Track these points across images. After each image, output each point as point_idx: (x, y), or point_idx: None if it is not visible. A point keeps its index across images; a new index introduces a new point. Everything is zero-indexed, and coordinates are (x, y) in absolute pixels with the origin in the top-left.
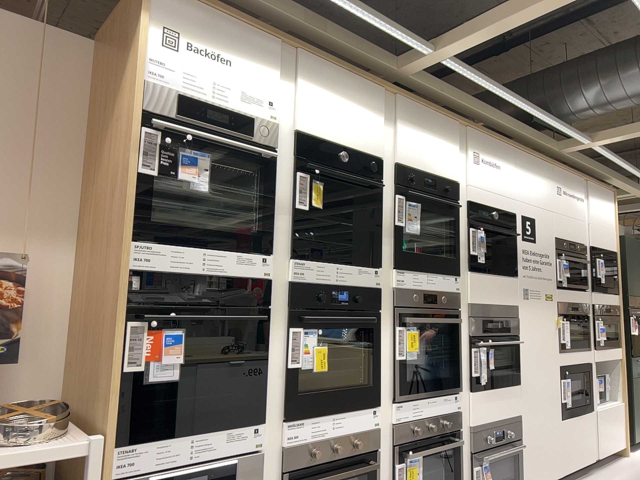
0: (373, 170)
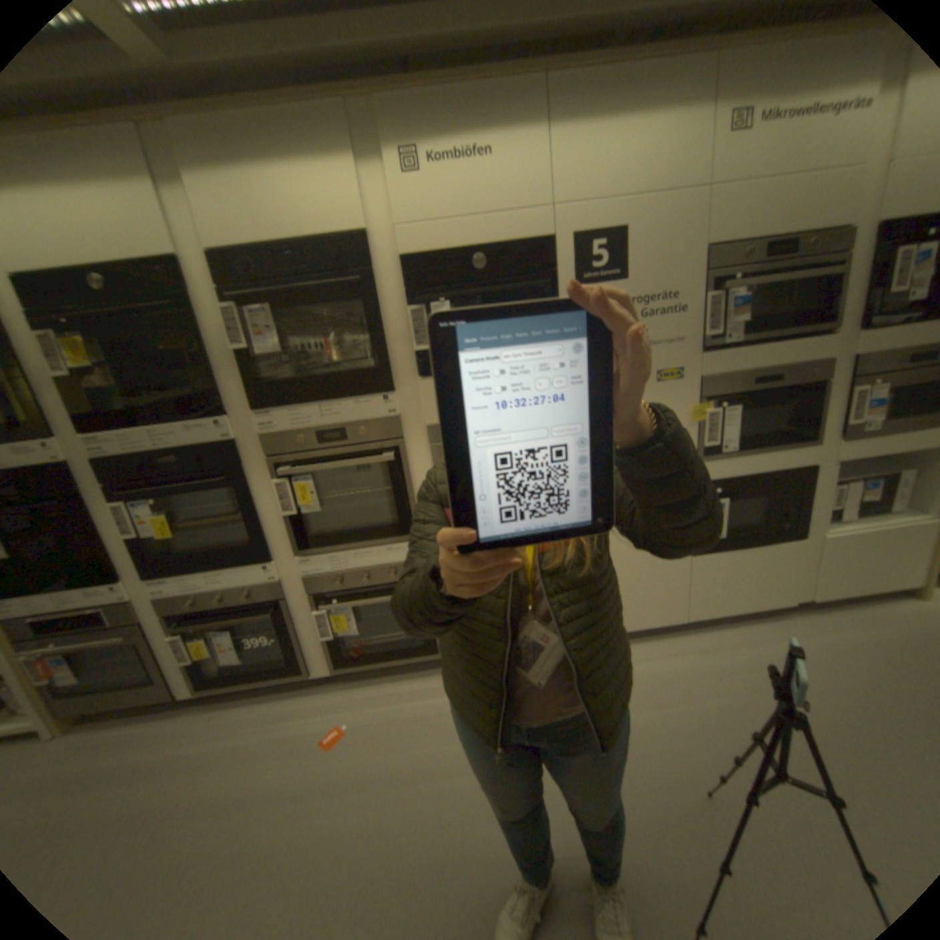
0: (155, 280)
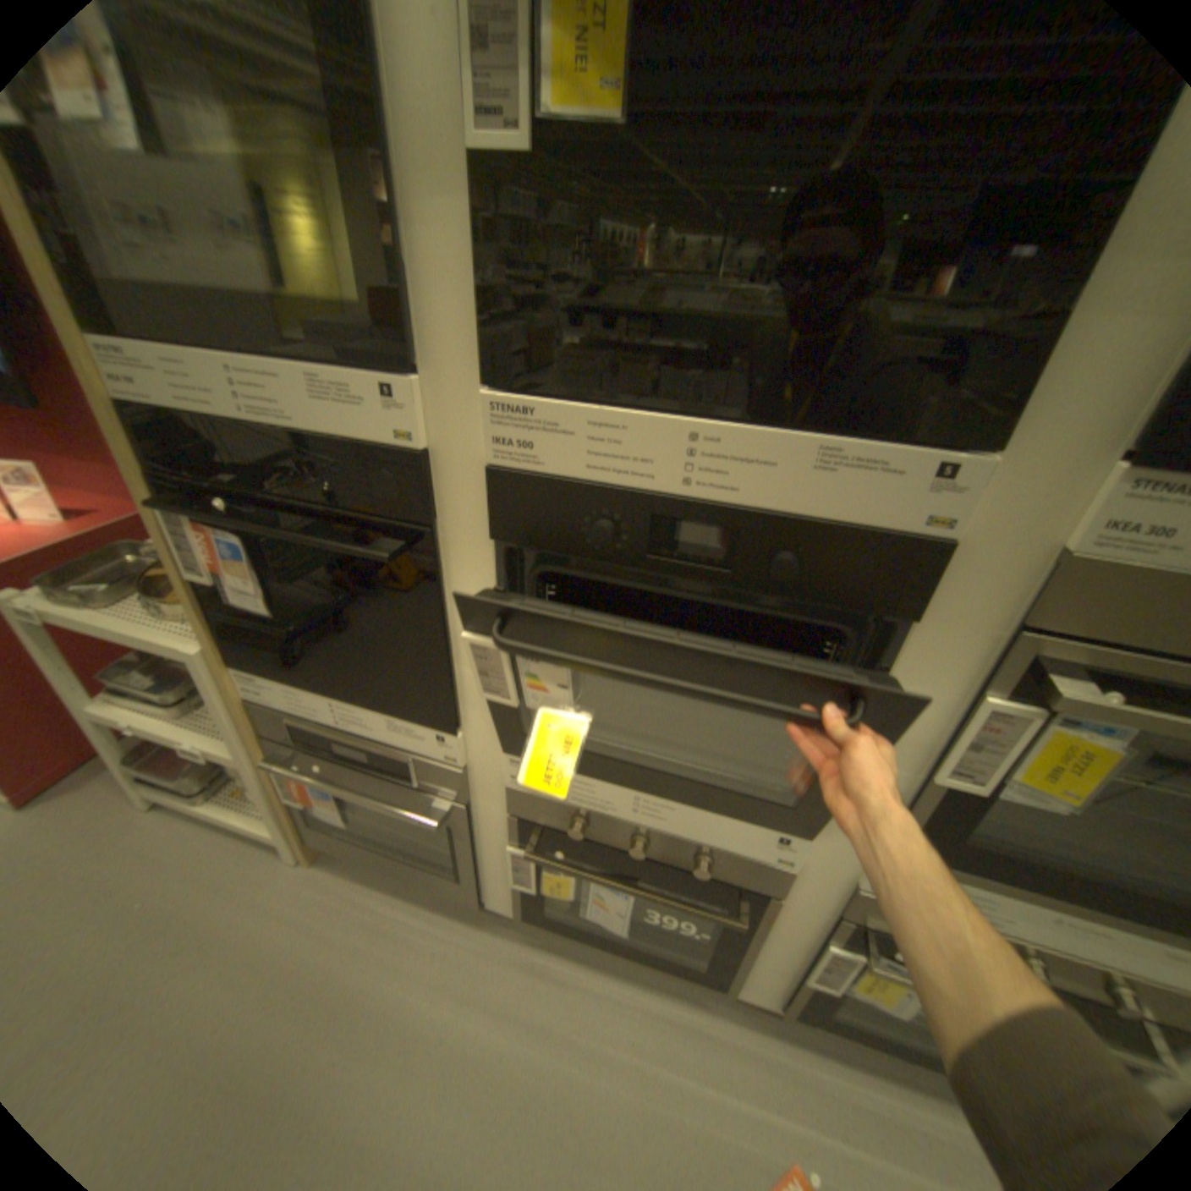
0: None
